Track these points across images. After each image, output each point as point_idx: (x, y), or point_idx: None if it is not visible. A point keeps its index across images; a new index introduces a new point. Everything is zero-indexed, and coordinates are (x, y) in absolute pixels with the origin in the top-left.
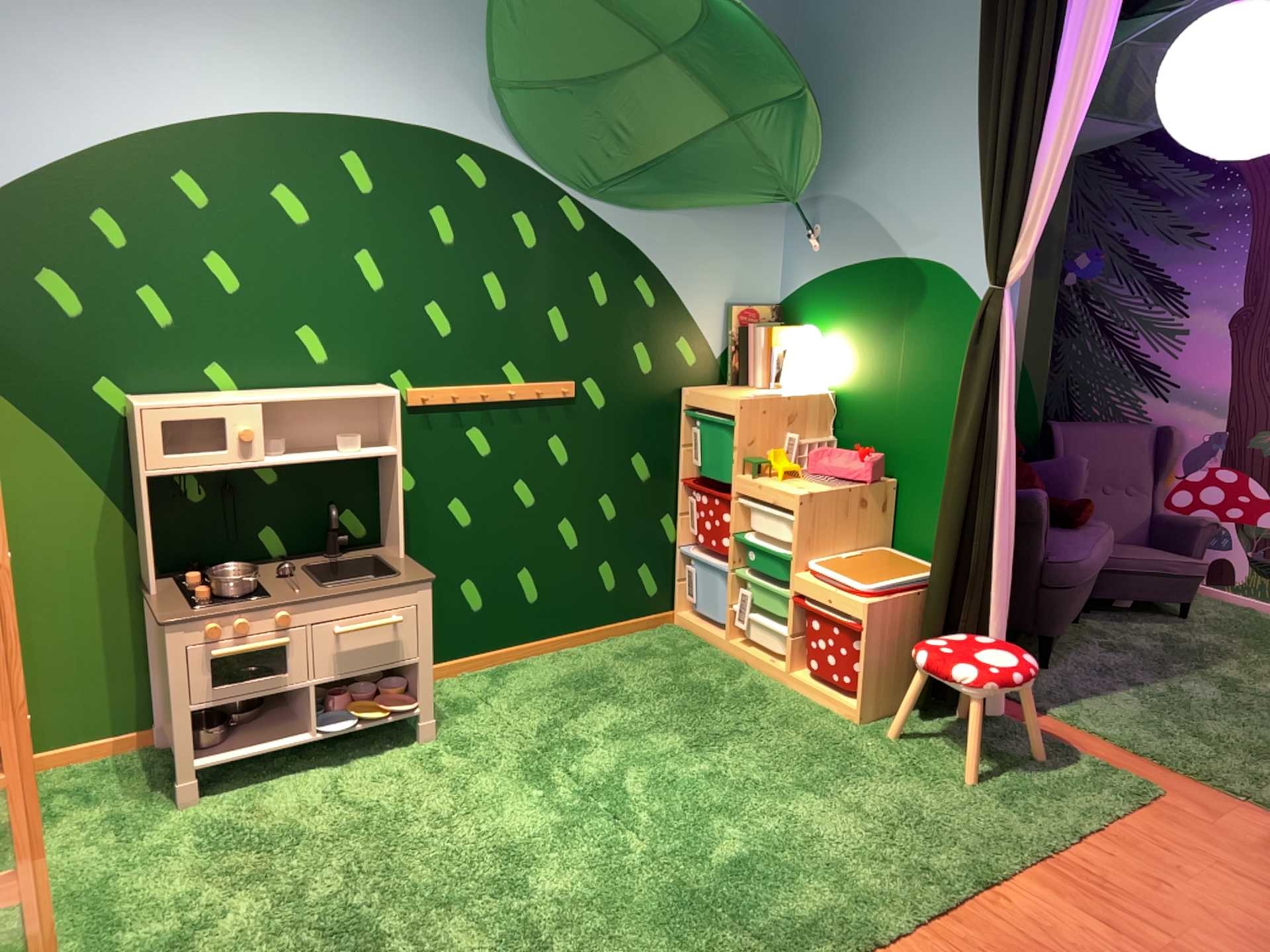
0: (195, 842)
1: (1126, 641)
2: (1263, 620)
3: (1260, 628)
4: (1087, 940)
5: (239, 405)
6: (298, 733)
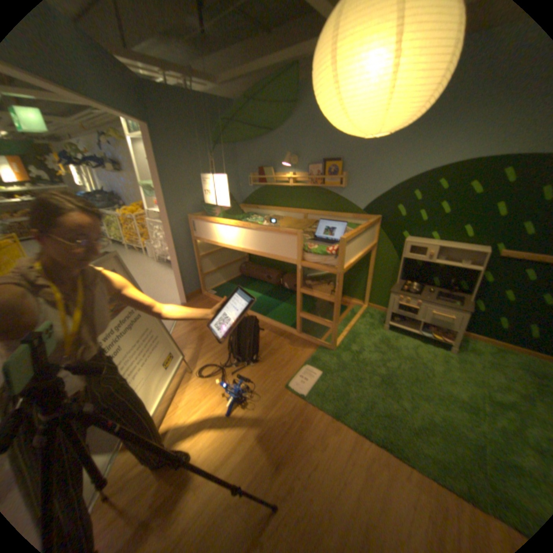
0: (379, 338)
1: None
2: None
3: None
4: None
5: (431, 245)
6: (416, 330)
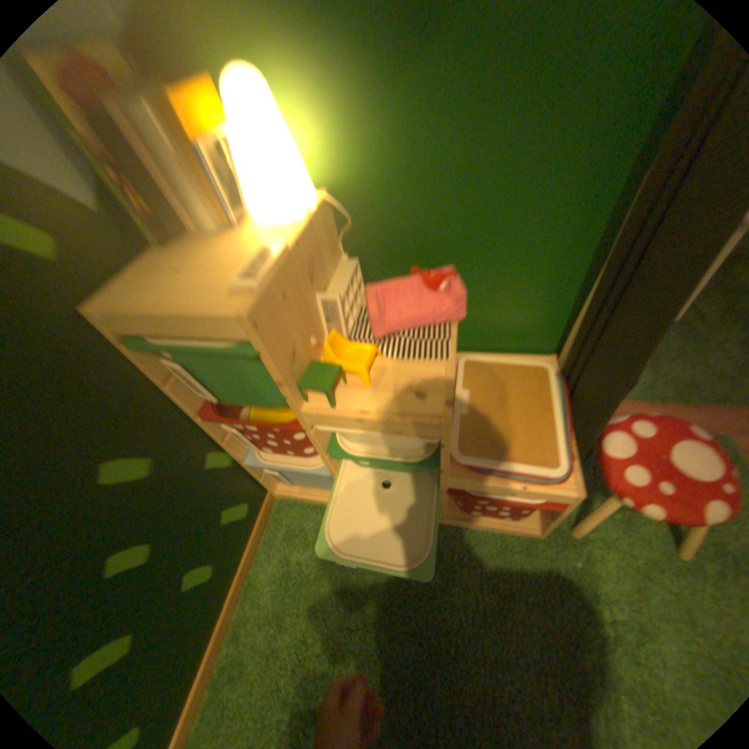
0: None
1: None
2: None
3: None
4: None
5: None
6: None
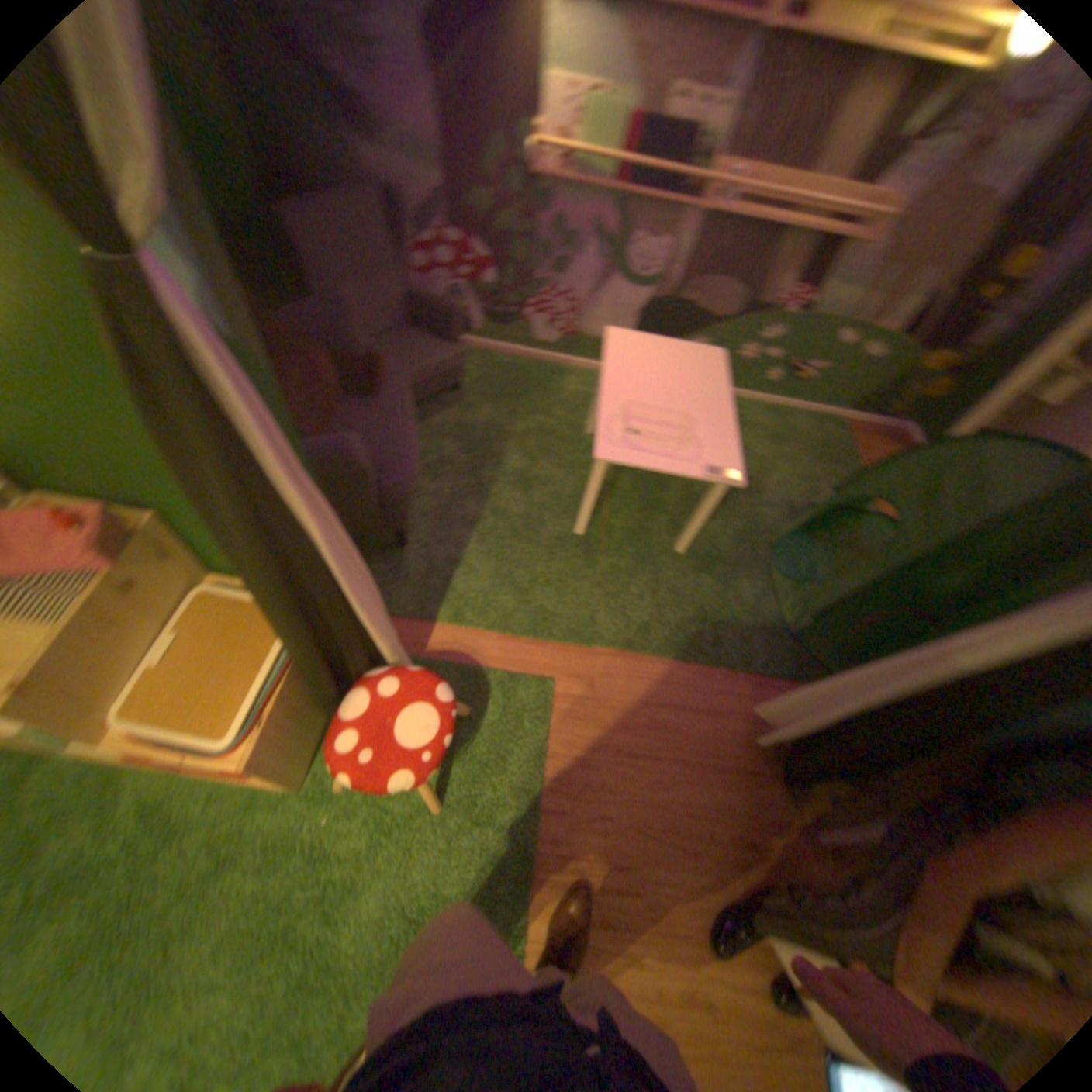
0: None
1: (438, 456)
2: (504, 368)
3: (506, 382)
4: (603, 969)
5: None
6: None
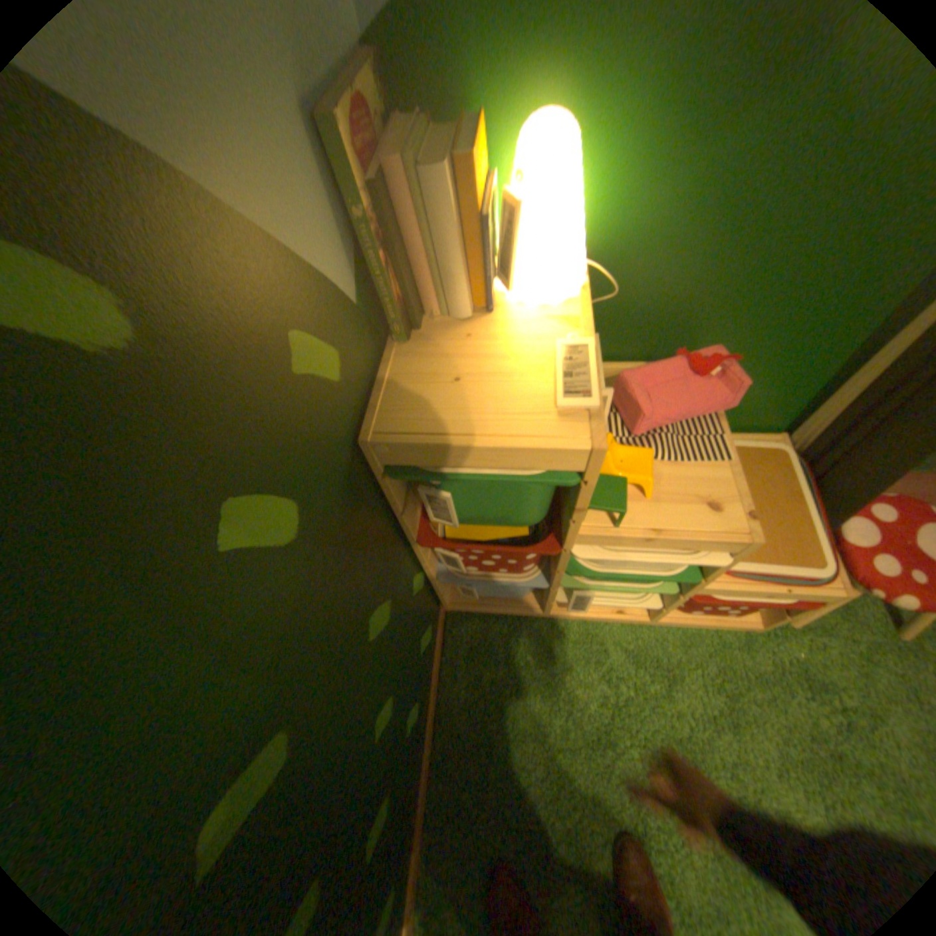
0: None
1: None
2: None
3: None
4: None
5: None
6: None
